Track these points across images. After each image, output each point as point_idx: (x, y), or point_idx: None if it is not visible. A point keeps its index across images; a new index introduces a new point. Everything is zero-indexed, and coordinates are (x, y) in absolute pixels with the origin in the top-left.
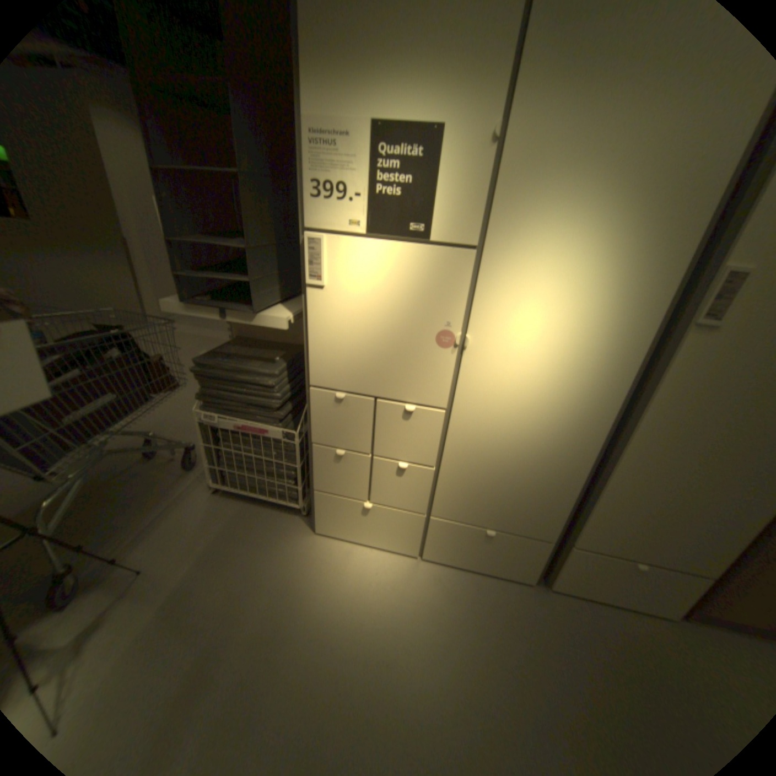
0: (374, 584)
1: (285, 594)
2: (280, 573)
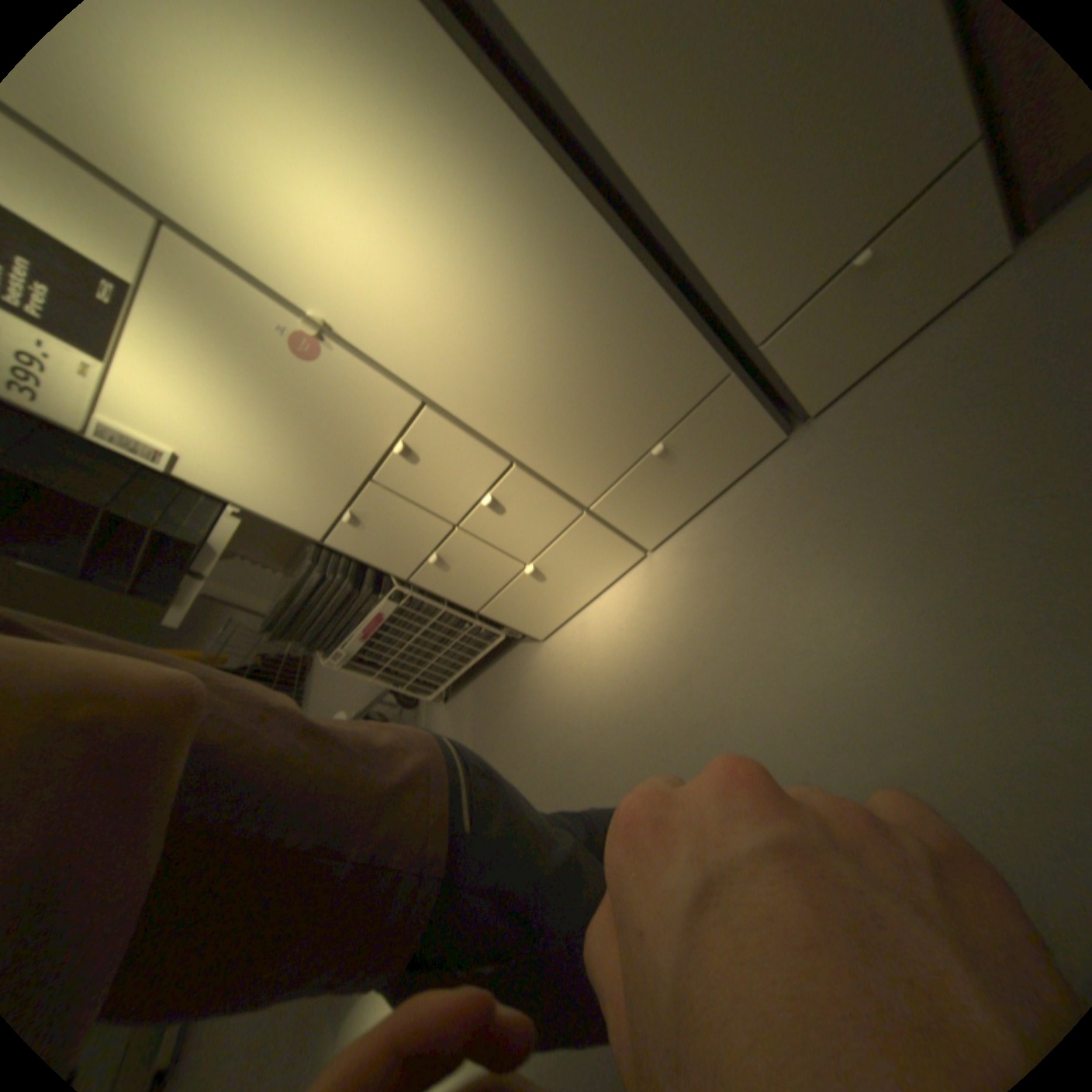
0: (625, 625)
1: (557, 719)
2: (541, 707)
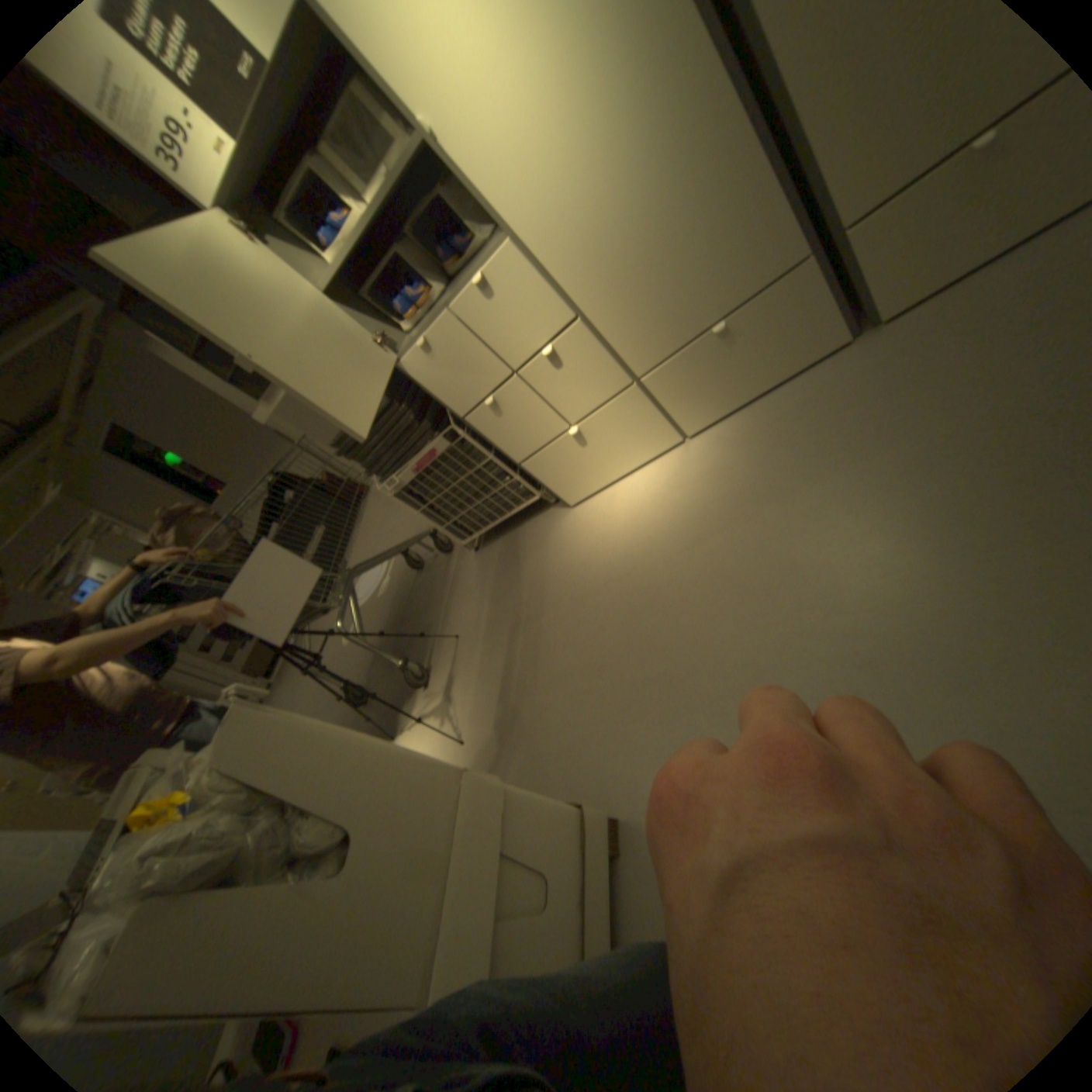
0: (649, 498)
1: (570, 570)
2: (558, 560)
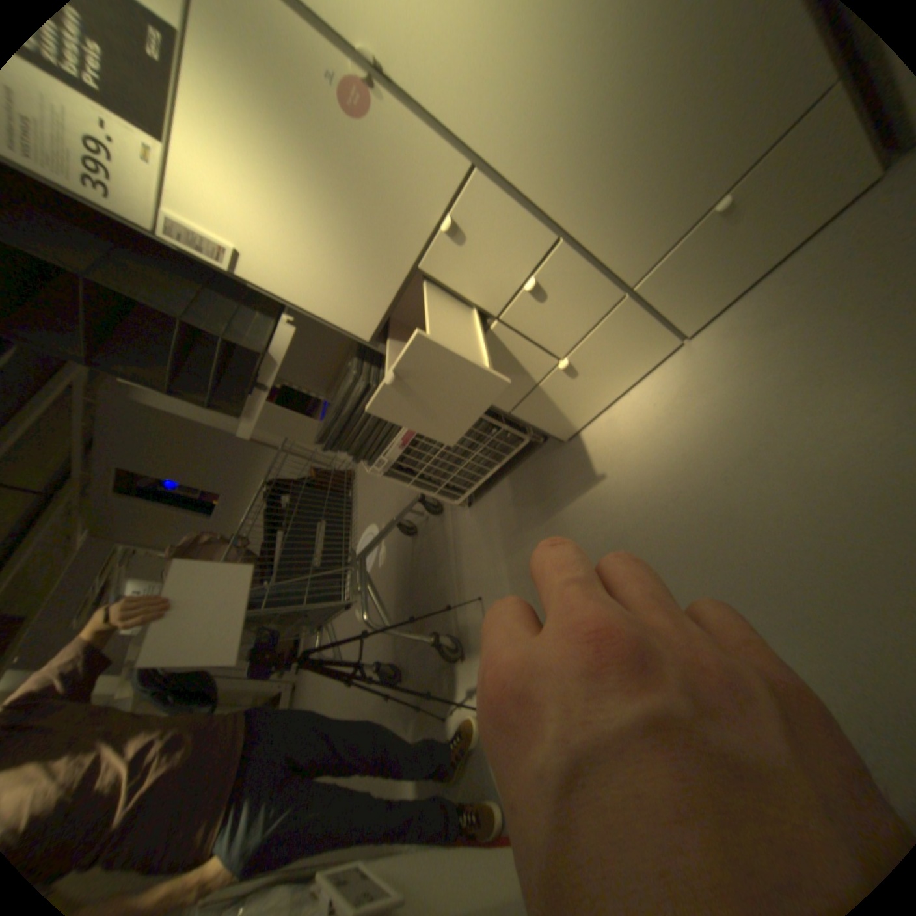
0: (665, 413)
1: (592, 508)
2: (572, 499)
